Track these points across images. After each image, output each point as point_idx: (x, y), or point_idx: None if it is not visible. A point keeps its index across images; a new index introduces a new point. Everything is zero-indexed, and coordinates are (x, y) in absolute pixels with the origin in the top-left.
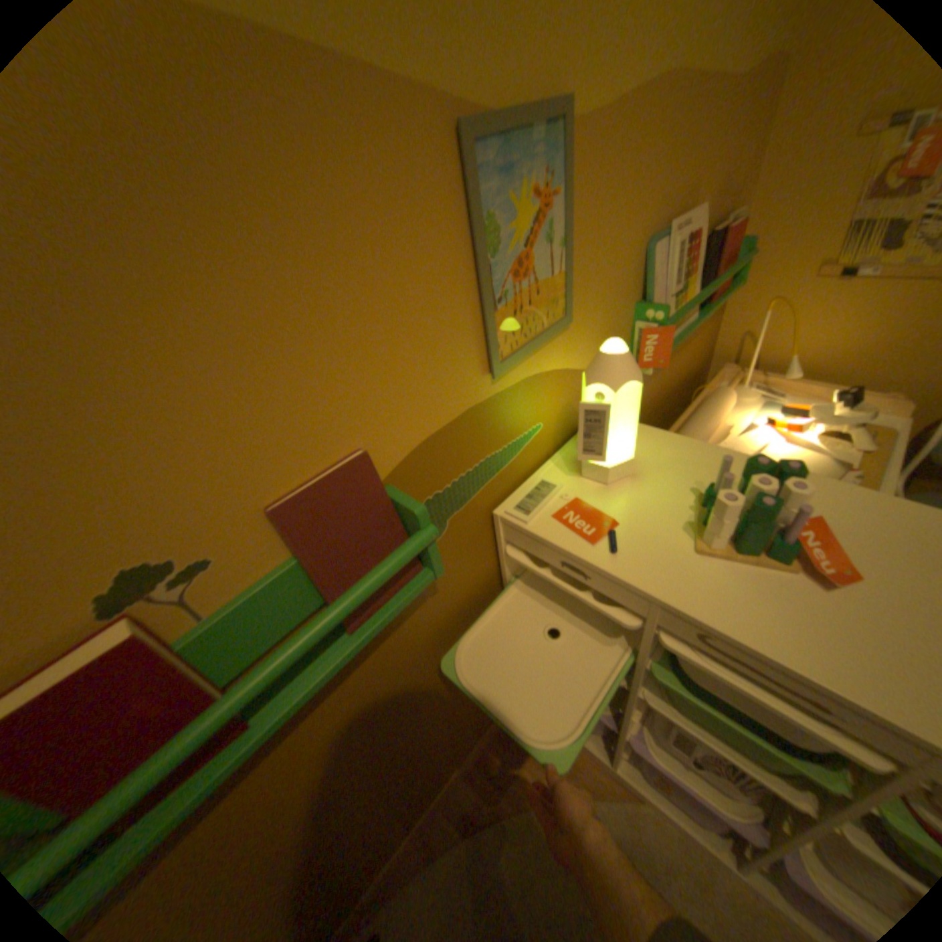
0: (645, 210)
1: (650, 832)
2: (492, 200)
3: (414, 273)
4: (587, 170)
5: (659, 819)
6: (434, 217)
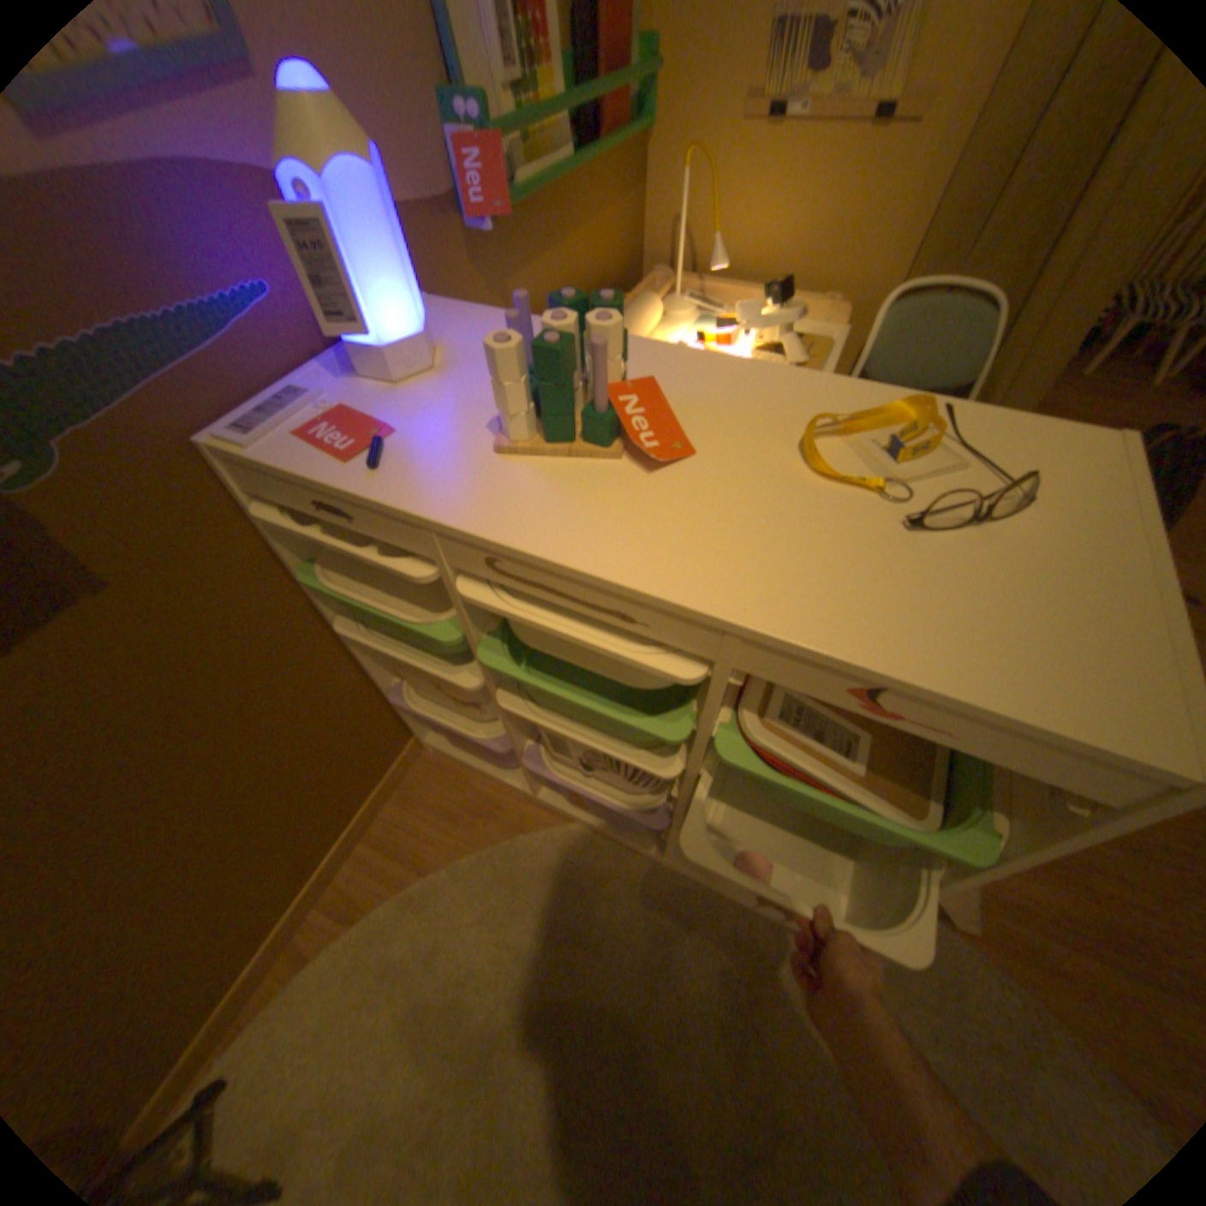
0: None
1: (578, 848)
2: None
3: None
4: None
5: (589, 832)
6: None
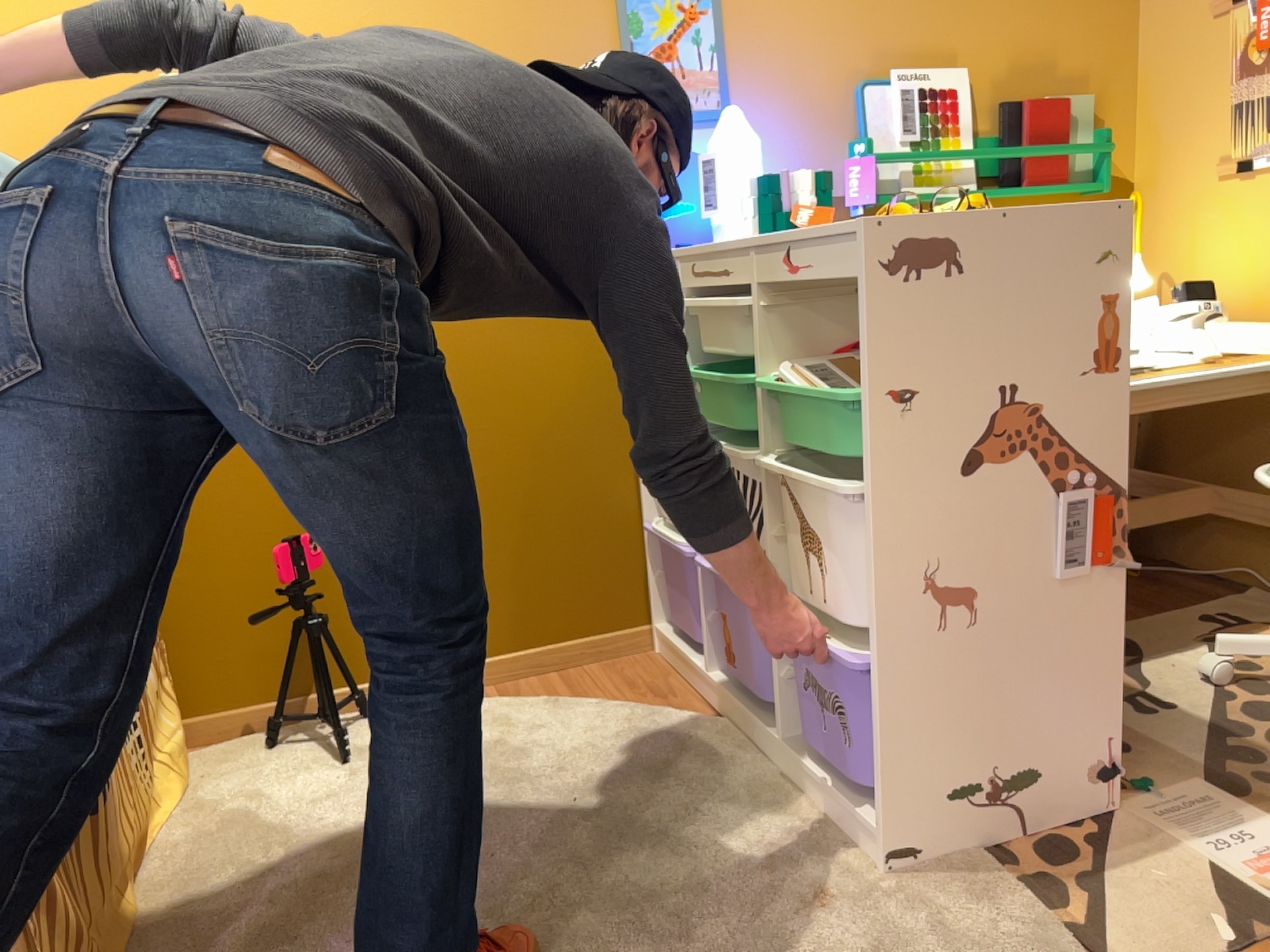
0: (840, 53)
1: (712, 732)
2: (635, 5)
3: (569, 31)
4: (742, 7)
5: (733, 729)
6: (589, 6)
